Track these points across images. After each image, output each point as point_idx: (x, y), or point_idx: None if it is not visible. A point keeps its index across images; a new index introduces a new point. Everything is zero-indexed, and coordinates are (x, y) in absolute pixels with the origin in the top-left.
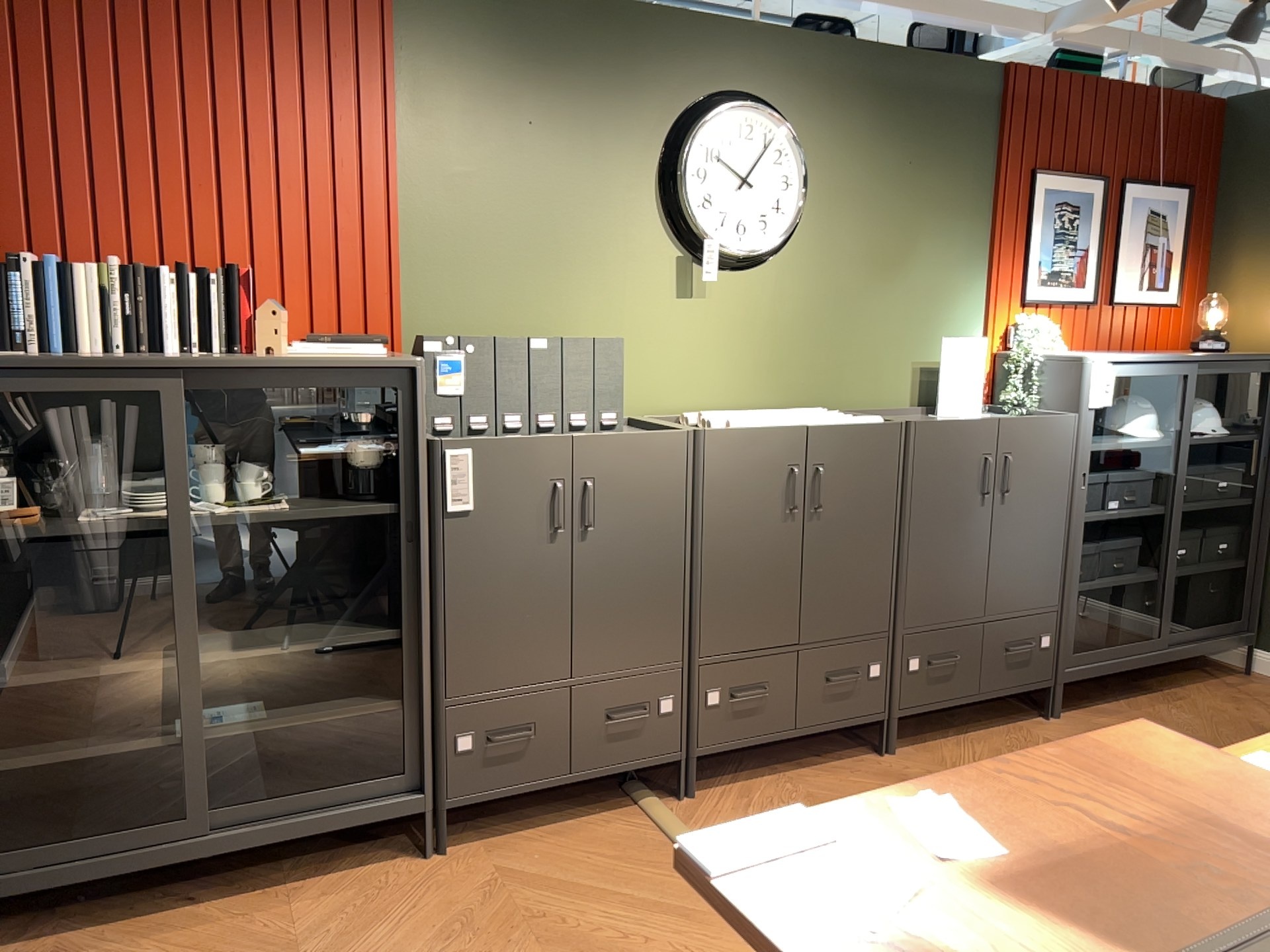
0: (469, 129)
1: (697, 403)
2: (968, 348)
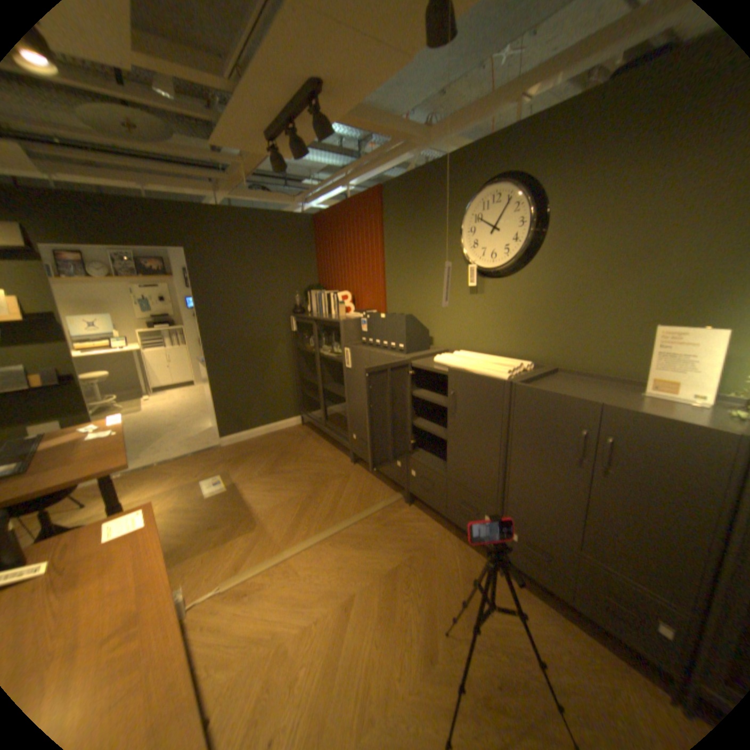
0: (400, 235)
1: (478, 348)
2: (696, 337)
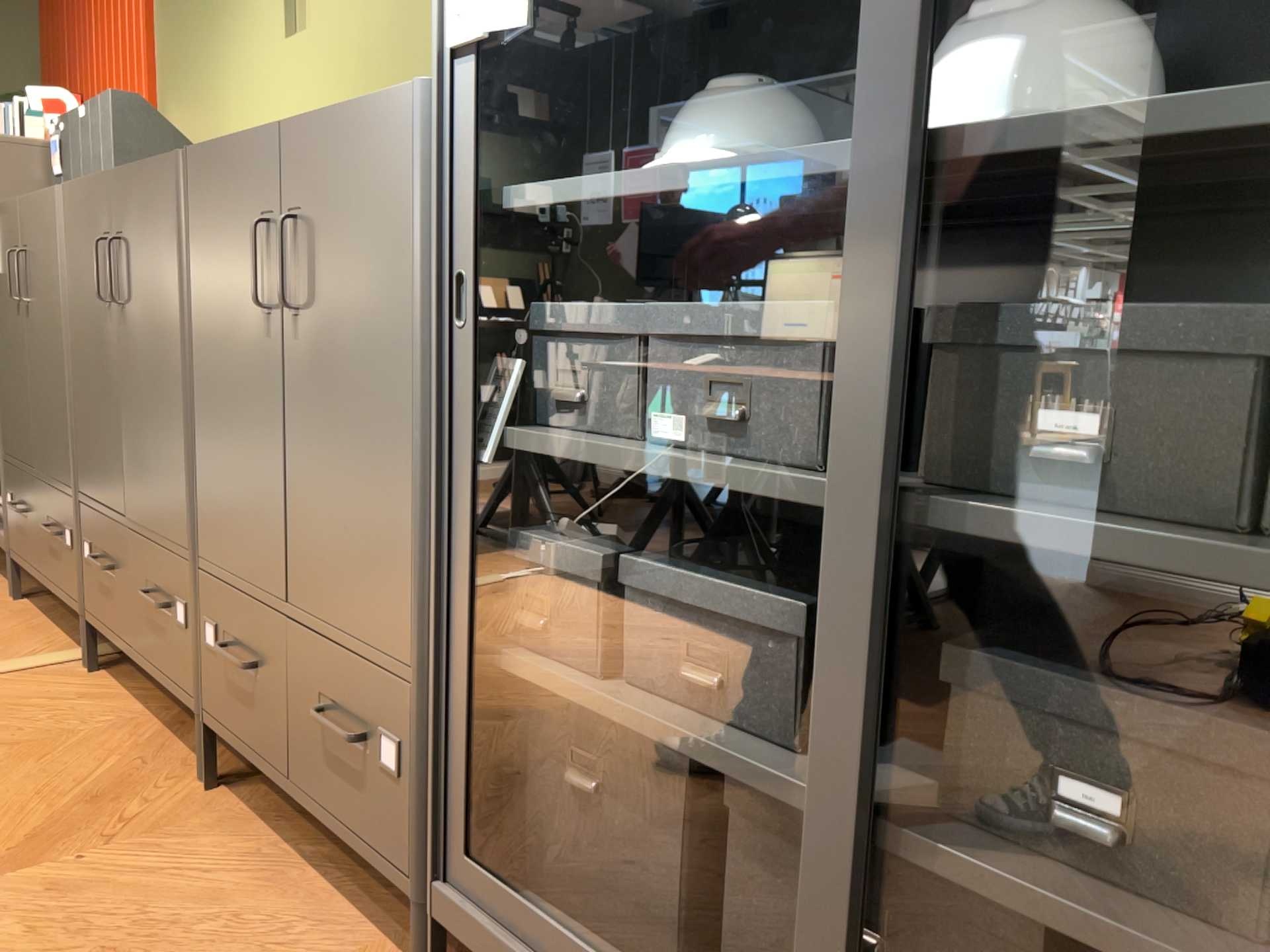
0: None
1: None
2: None
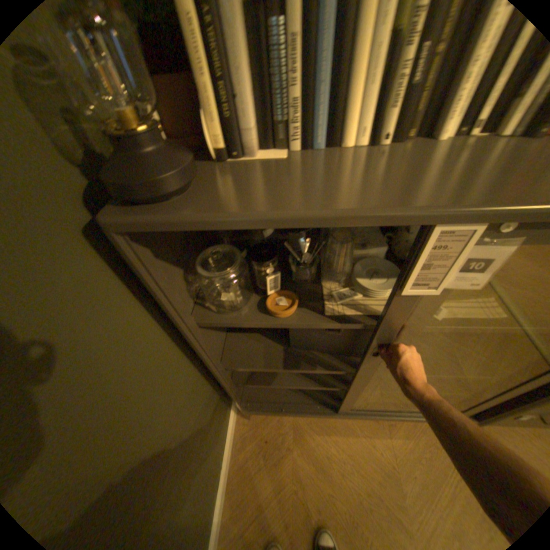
0: None
1: None
2: None
